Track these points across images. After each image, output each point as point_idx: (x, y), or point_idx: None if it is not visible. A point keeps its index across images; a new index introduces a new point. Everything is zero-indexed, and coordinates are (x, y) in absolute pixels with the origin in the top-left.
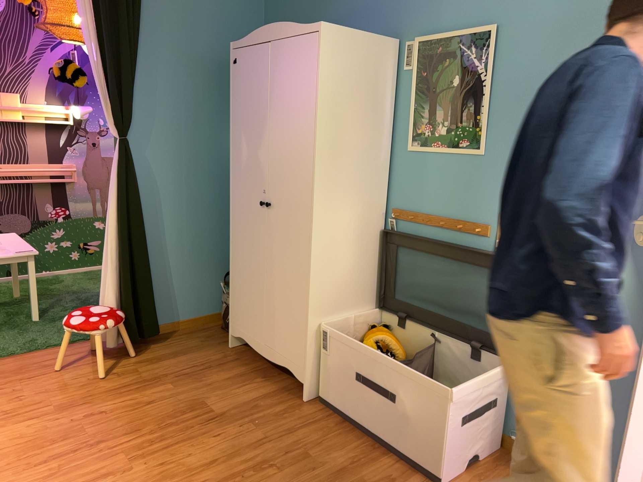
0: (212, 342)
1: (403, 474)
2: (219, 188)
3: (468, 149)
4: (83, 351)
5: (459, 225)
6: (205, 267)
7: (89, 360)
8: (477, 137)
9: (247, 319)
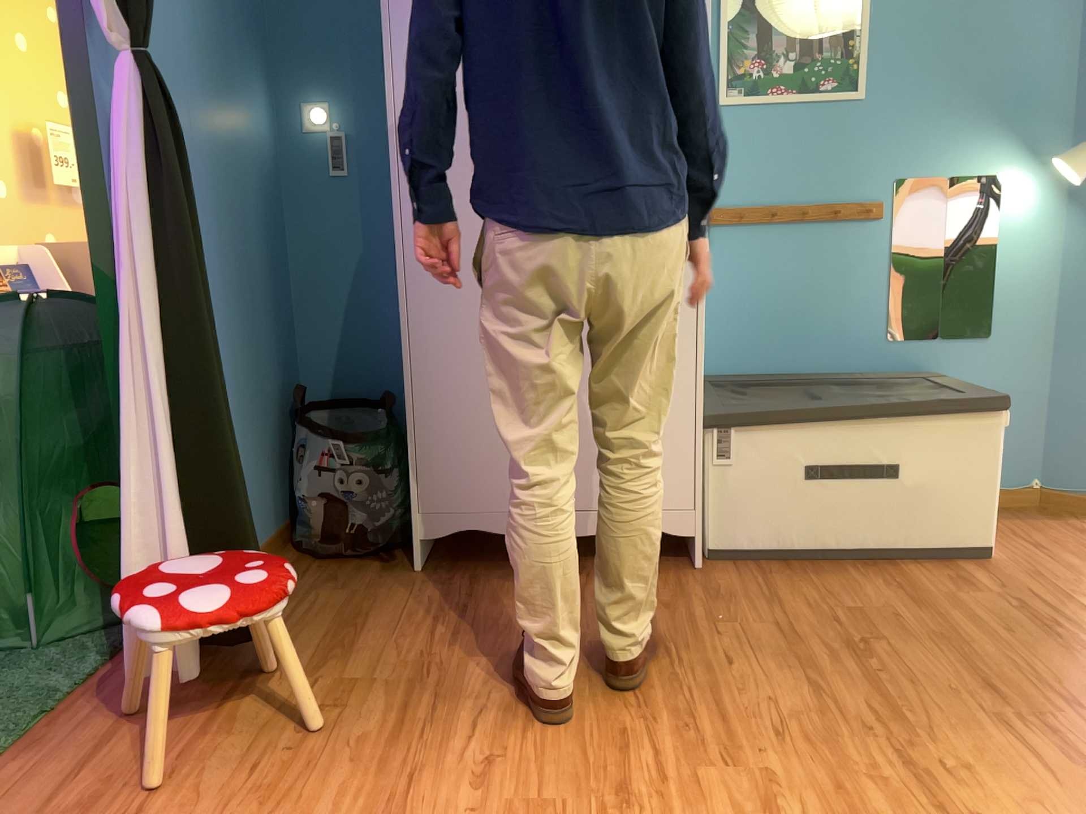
0: (362, 578)
1: (949, 569)
2: (246, 227)
3: (838, 92)
4: (108, 725)
5: (834, 210)
6: (250, 425)
7: (178, 727)
8: (851, 74)
9: (489, 480)
